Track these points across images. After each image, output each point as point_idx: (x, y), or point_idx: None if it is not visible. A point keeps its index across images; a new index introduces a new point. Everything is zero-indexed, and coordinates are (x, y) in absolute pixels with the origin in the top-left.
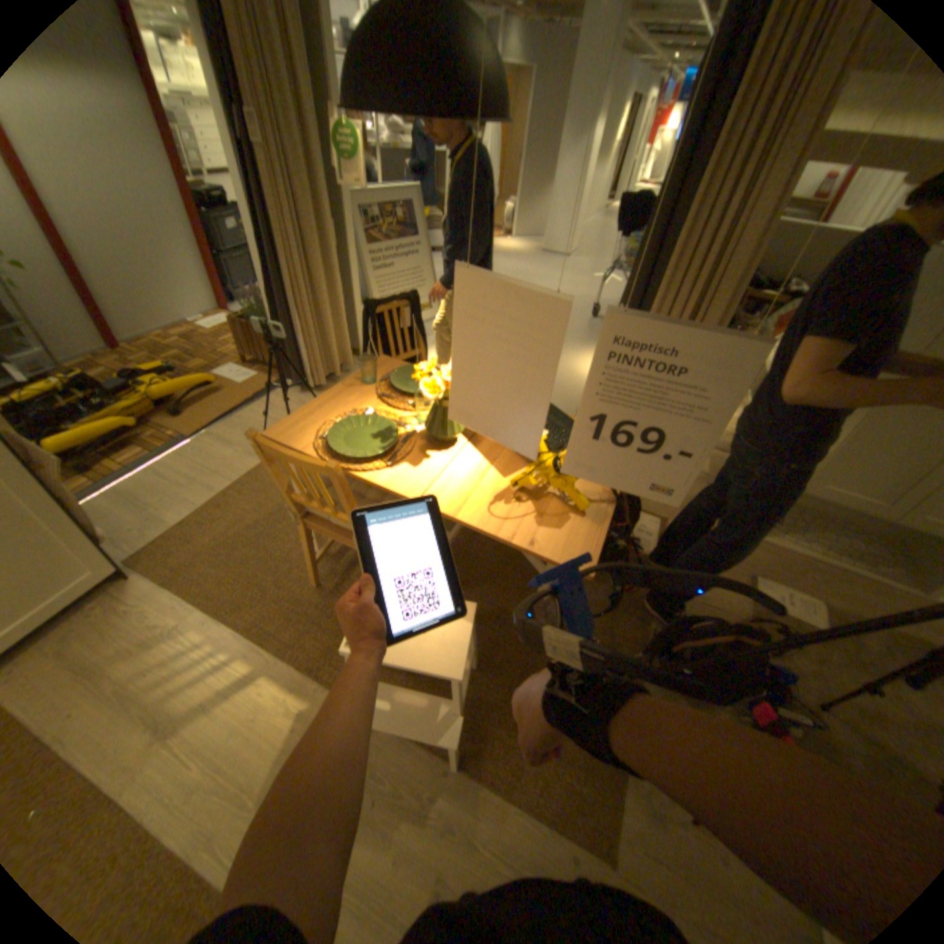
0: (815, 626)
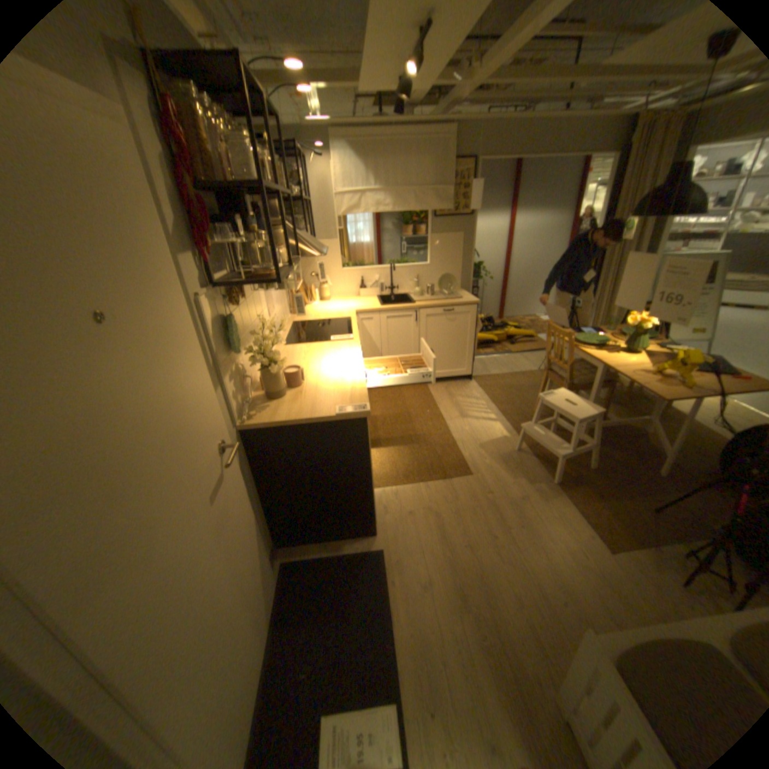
0: None
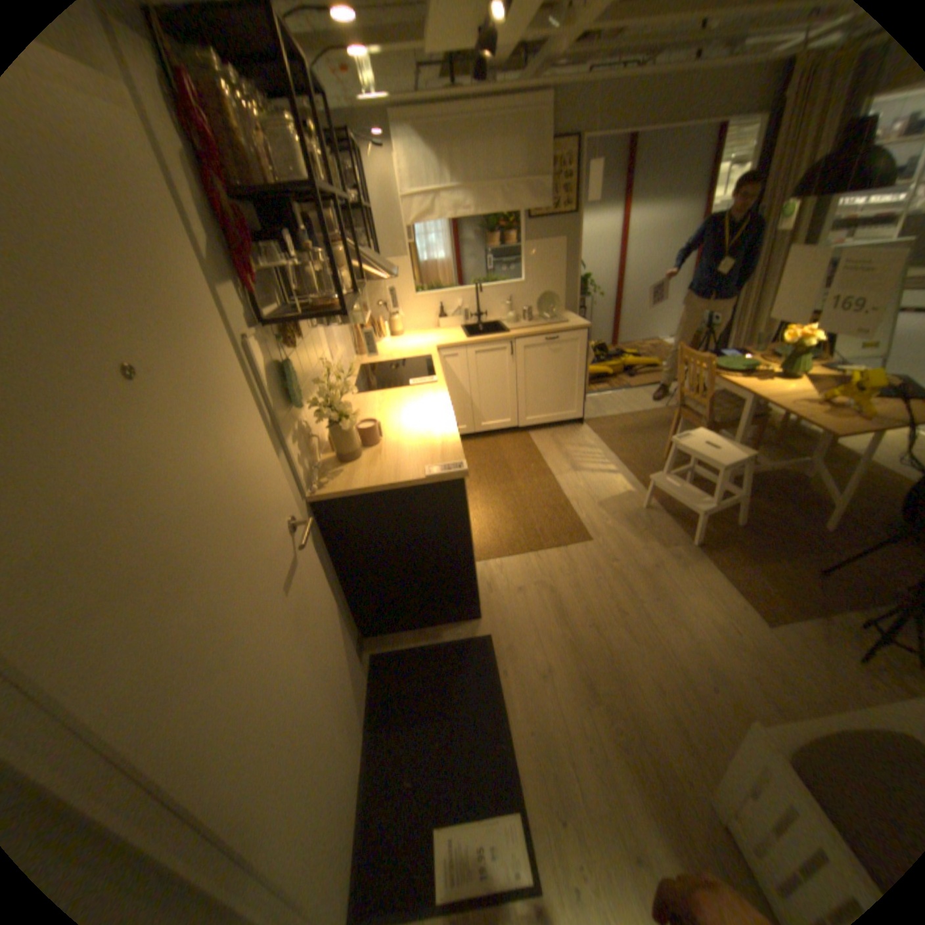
0: None
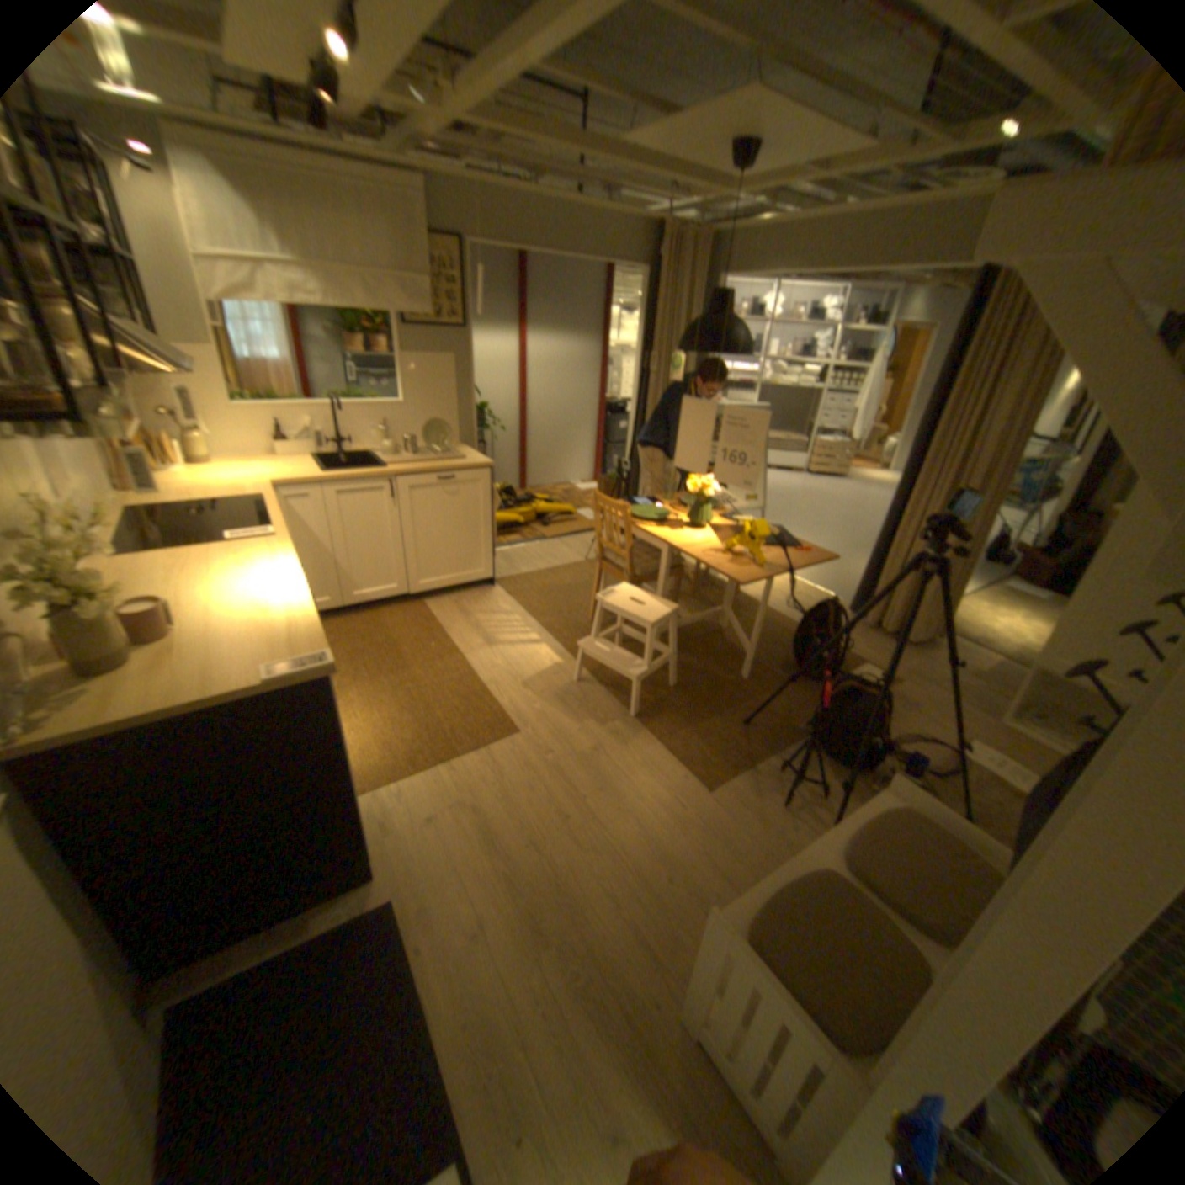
0: (1015, 786)
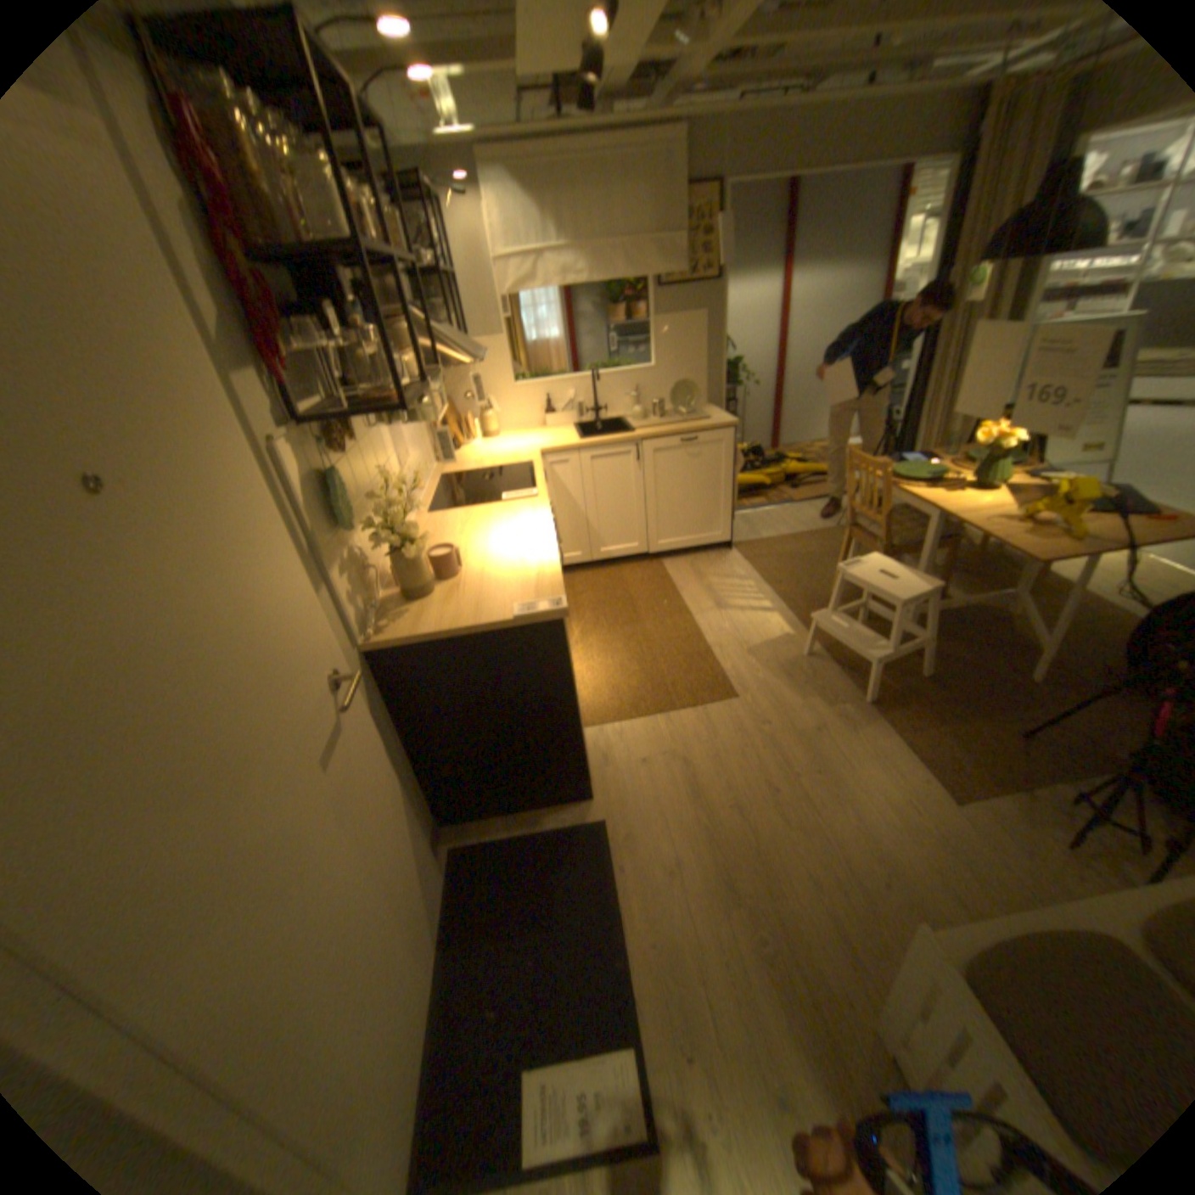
0: None
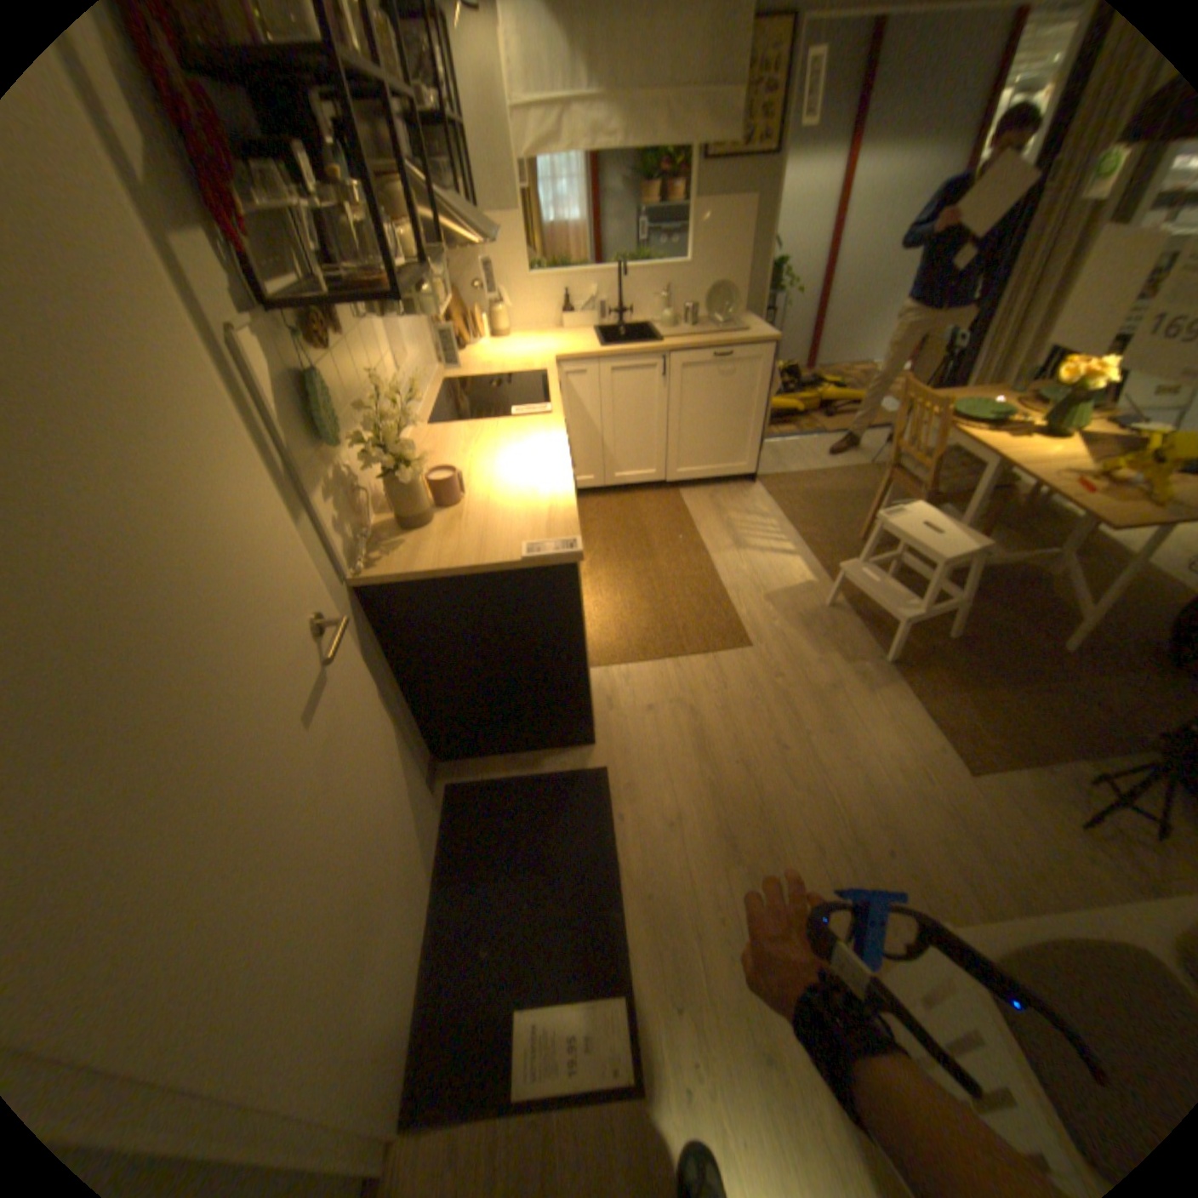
0: None
